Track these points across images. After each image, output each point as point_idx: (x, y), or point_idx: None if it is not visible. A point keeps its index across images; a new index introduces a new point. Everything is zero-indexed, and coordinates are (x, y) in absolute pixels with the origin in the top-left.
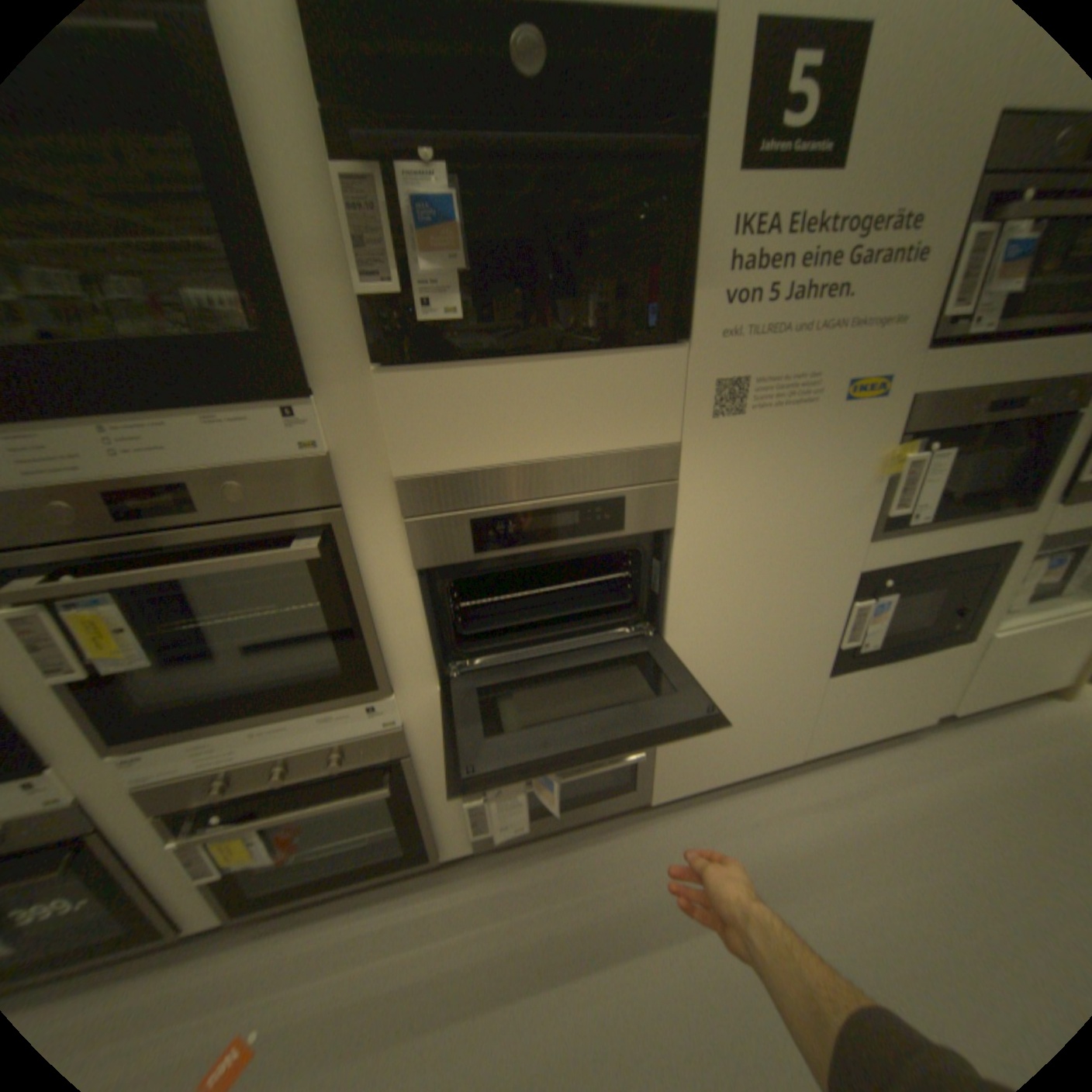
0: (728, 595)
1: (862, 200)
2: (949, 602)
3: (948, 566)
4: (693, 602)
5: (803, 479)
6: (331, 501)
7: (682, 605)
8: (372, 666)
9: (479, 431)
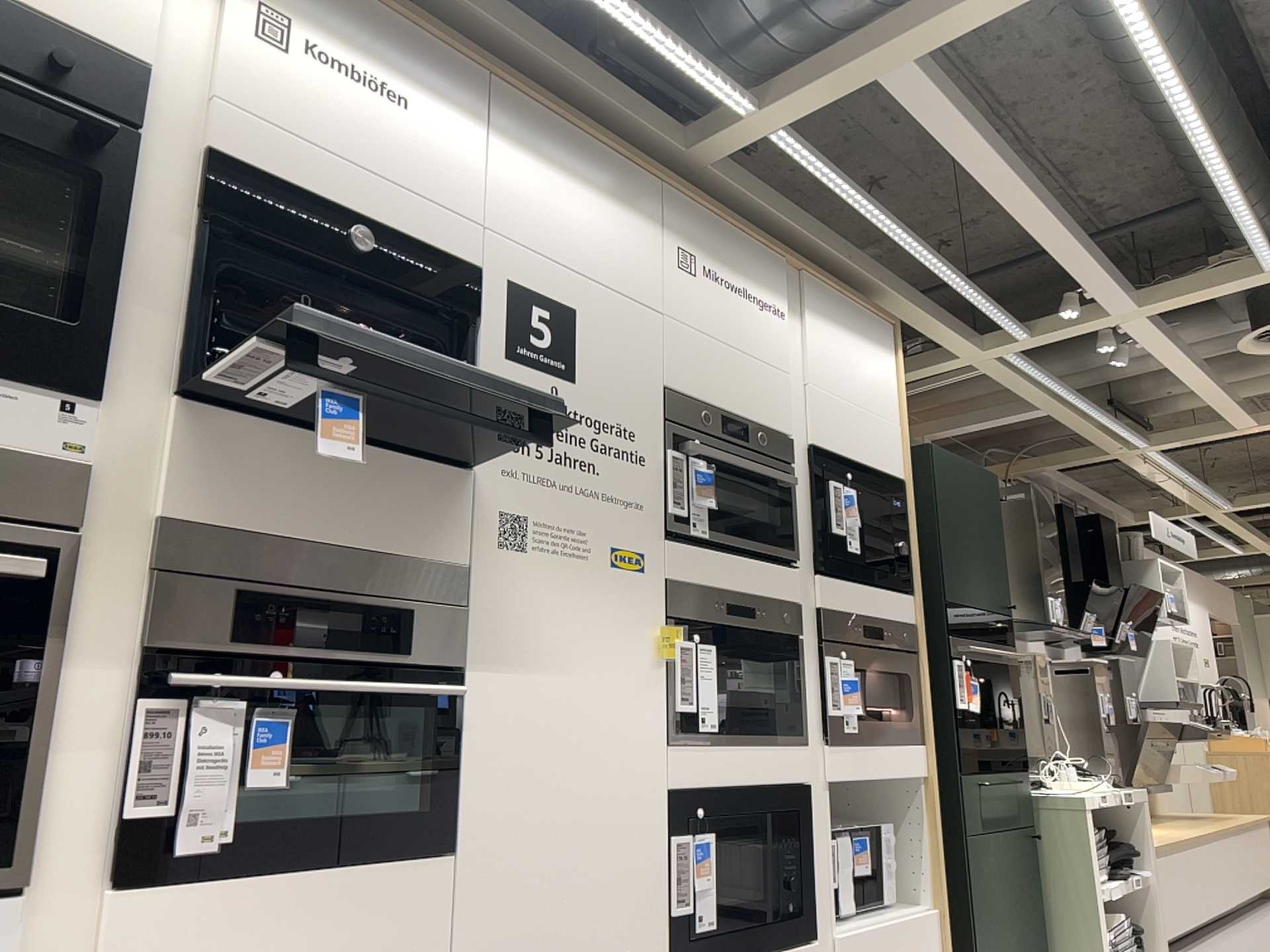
0: (529, 791)
1: (590, 407)
2: (769, 861)
3: (751, 800)
4: (489, 793)
5: (588, 644)
6: (66, 523)
7: (477, 793)
8: (13, 817)
9: (269, 491)
